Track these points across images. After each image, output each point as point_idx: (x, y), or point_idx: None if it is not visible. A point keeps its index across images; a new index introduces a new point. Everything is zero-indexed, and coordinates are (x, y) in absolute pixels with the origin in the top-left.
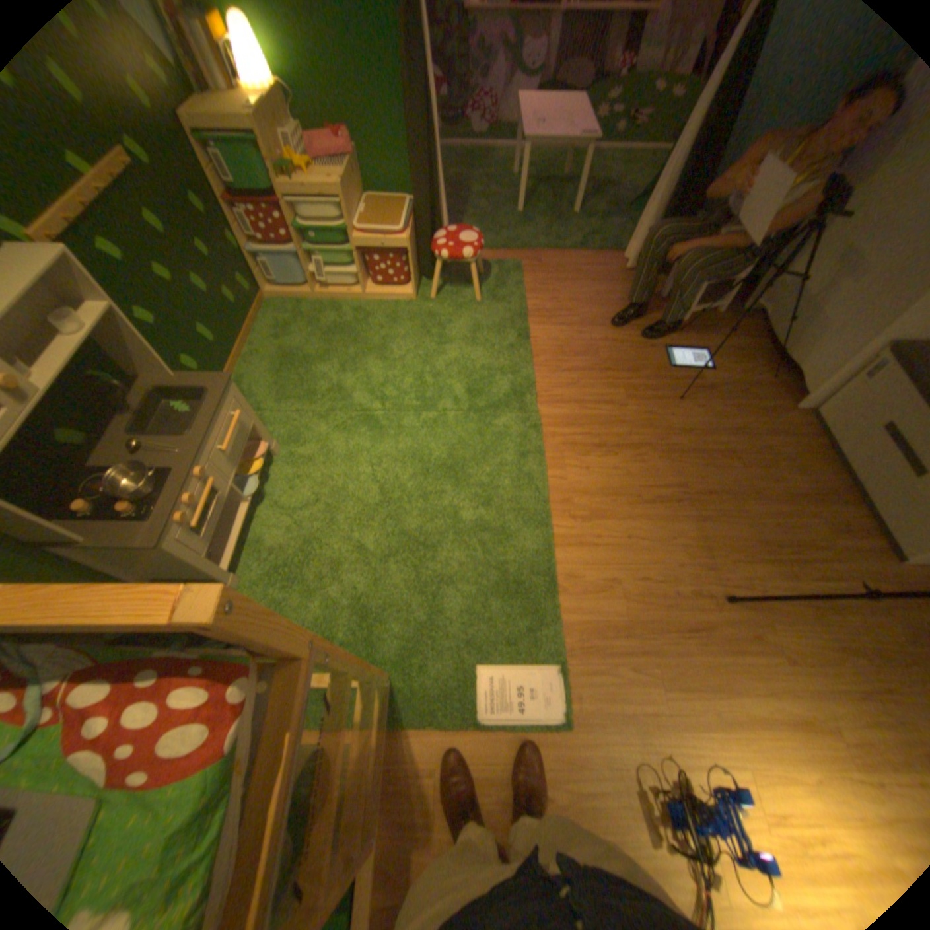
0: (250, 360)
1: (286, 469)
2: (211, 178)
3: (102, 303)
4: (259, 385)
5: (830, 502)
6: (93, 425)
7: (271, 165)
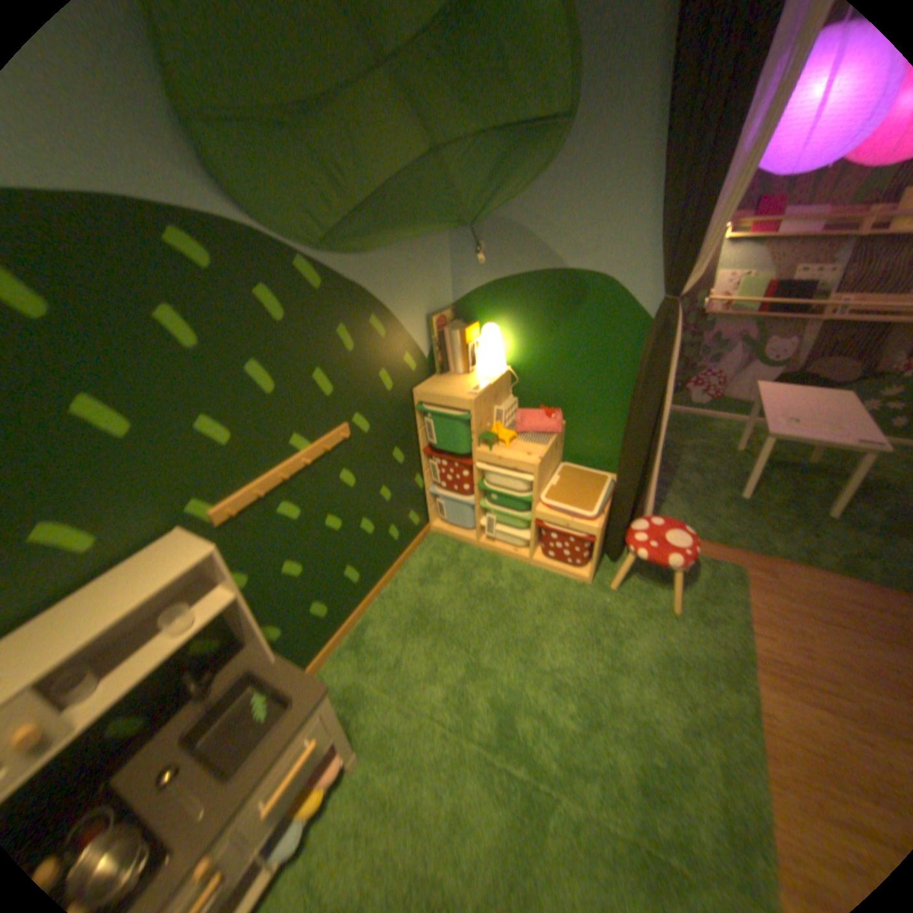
0: (386, 603)
1: (351, 808)
2: (422, 435)
3: (230, 595)
4: (380, 643)
5: None
6: (167, 705)
7: (477, 436)
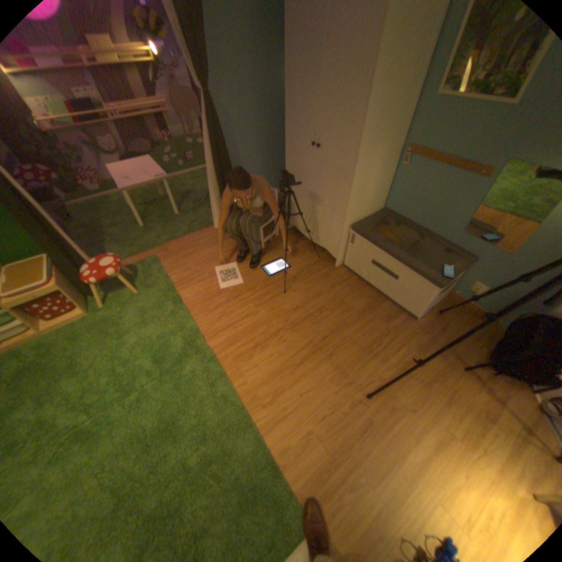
0: None
1: None
2: None
3: None
4: None
5: (374, 307)
6: None
7: None
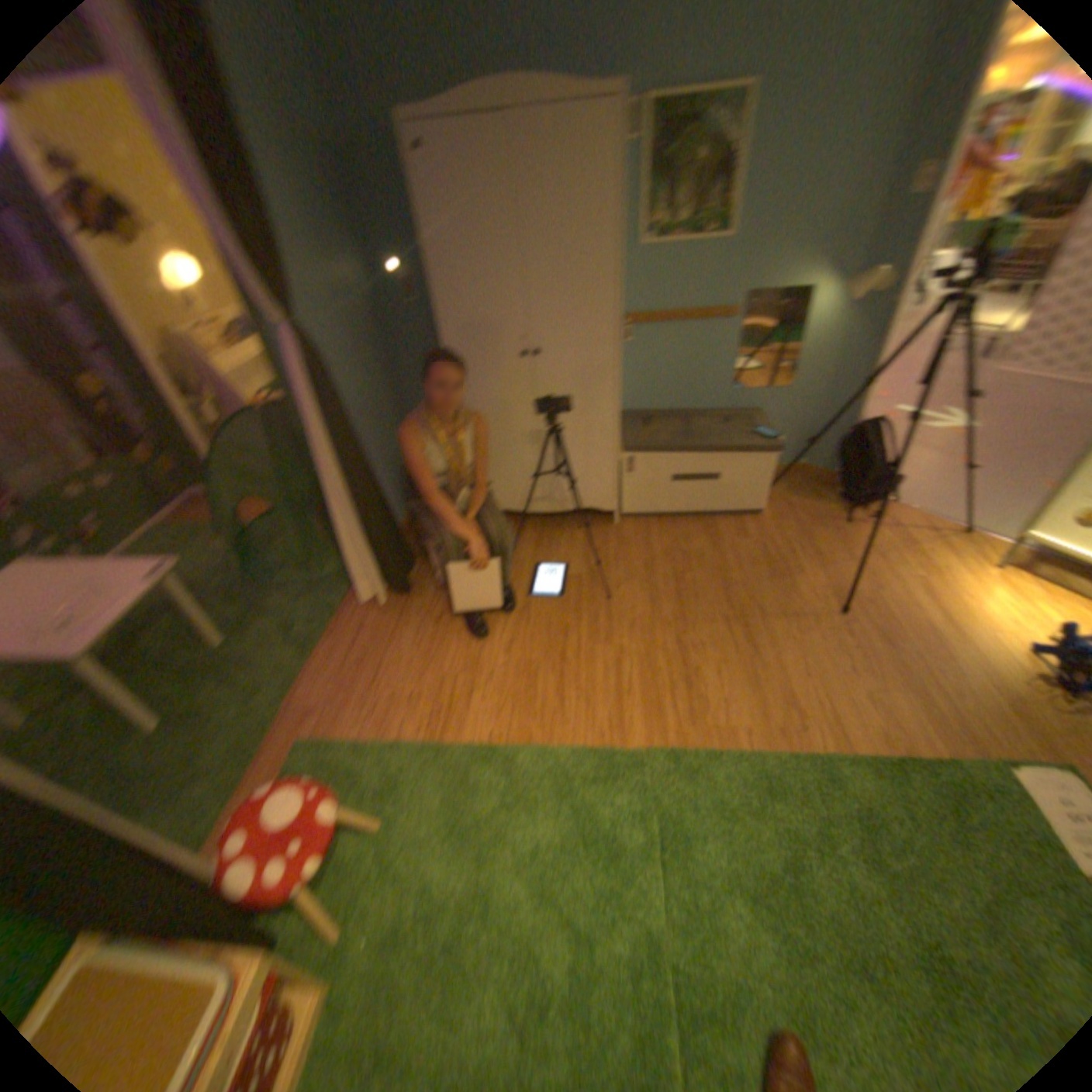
0: None
1: None
2: None
3: None
4: None
5: (713, 531)
6: None
7: None
